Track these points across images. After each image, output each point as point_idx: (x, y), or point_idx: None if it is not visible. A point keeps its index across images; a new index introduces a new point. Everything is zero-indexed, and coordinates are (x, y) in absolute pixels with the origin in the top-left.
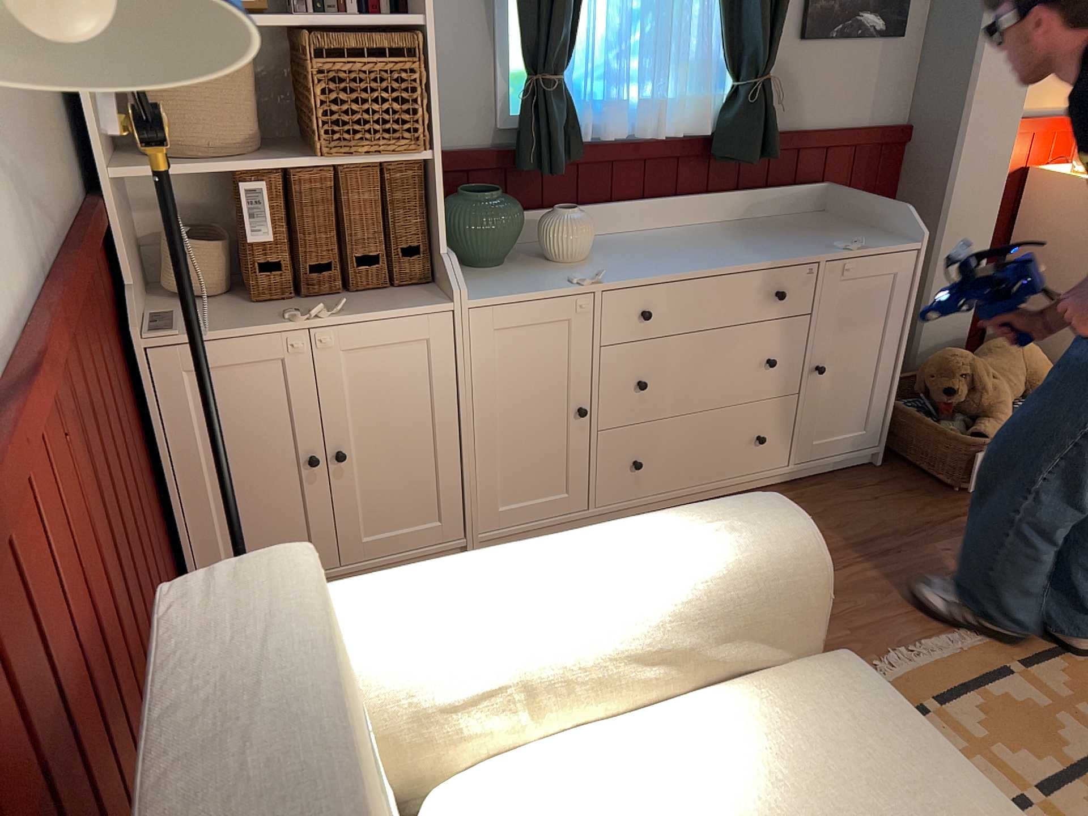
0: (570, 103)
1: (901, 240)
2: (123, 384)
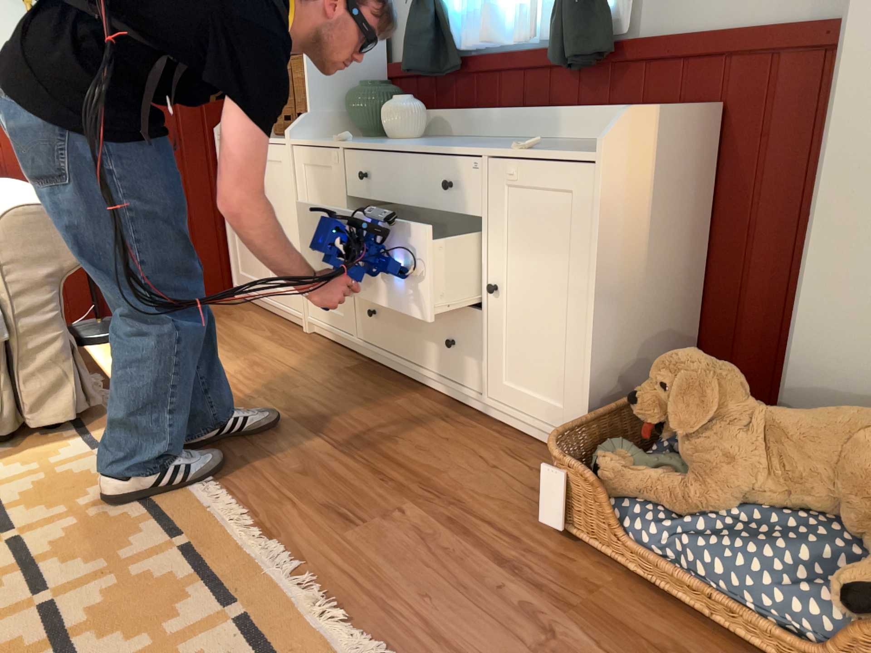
0: (438, 17)
1: (597, 151)
2: (195, 150)
